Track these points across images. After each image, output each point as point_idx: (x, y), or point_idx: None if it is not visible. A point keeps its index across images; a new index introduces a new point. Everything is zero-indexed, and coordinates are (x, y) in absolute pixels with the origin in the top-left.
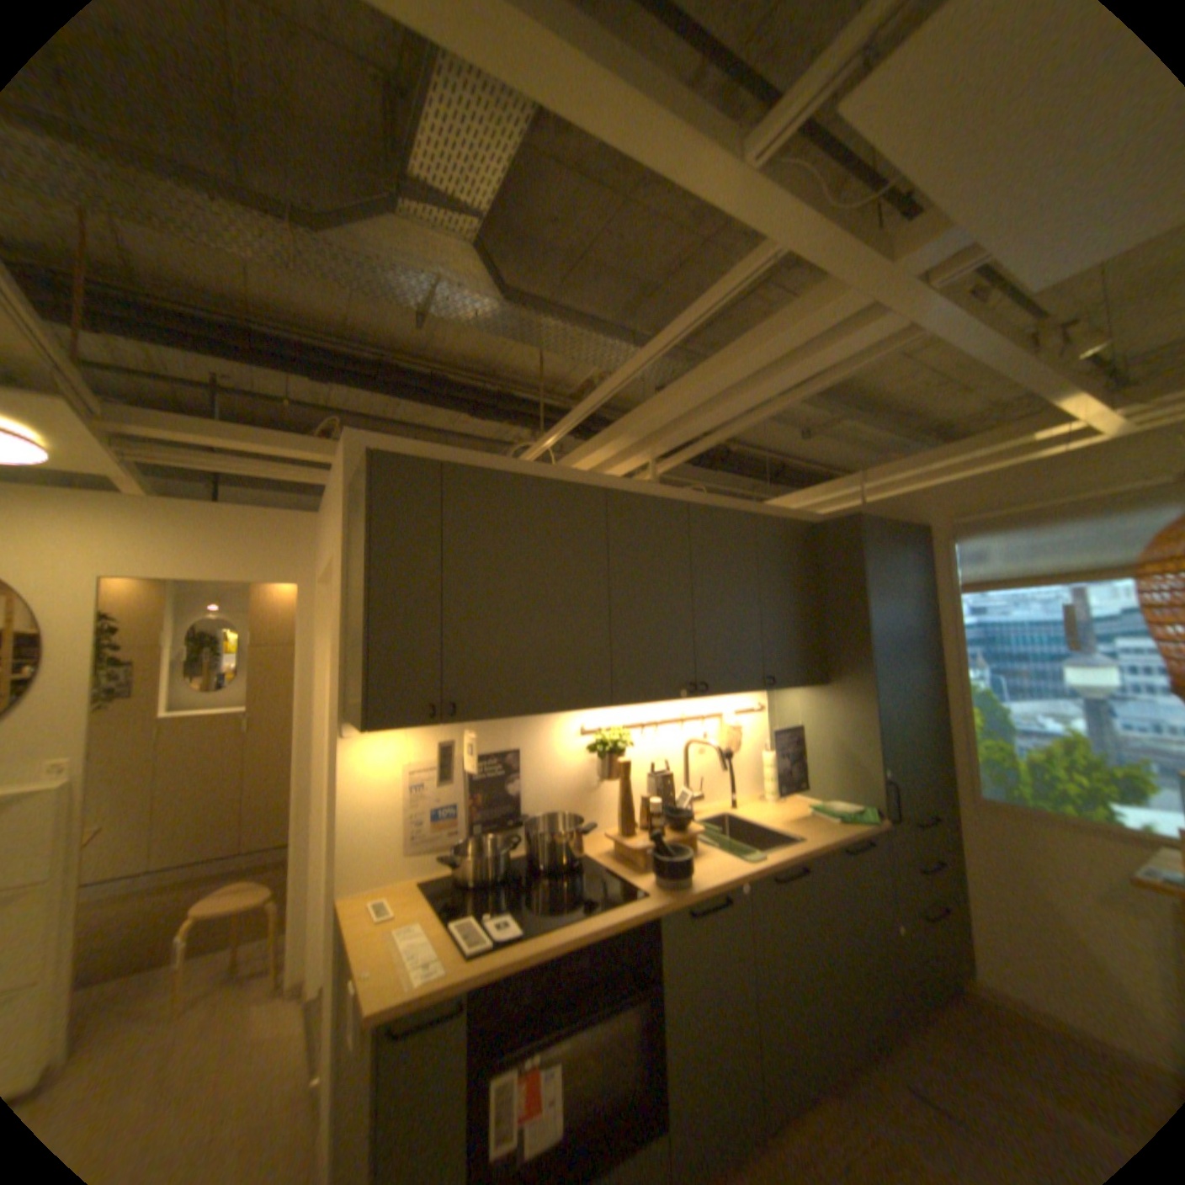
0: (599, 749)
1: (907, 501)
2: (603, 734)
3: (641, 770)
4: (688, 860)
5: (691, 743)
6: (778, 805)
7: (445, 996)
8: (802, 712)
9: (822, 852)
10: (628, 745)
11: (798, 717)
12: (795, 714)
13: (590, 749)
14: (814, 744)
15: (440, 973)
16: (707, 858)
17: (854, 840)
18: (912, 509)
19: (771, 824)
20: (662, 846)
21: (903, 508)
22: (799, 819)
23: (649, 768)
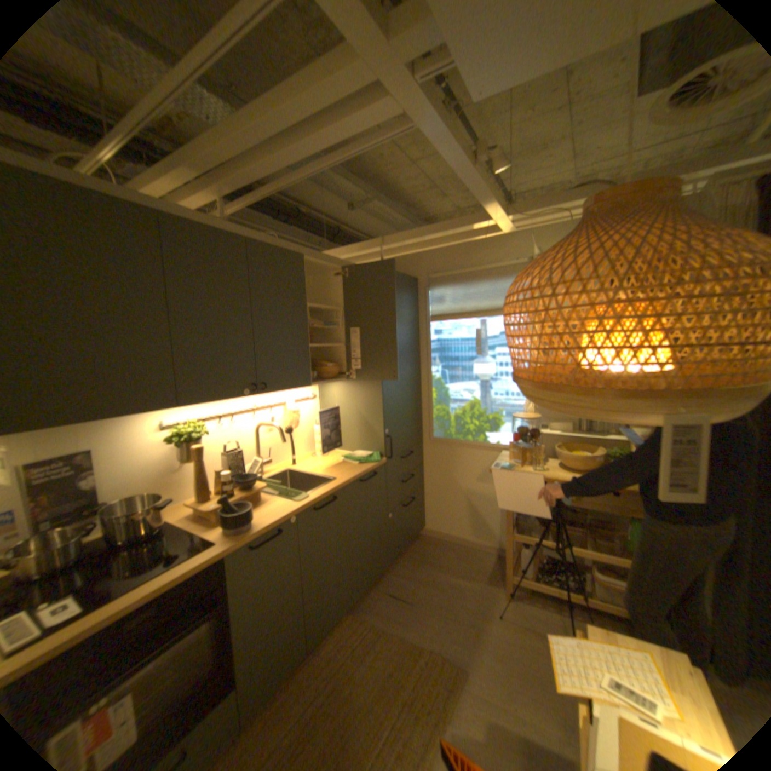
0: (176, 440)
1: (406, 261)
2: (180, 427)
3: (219, 450)
4: (248, 511)
5: (261, 425)
6: (323, 458)
7: None
8: (340, 397)
9: (345, 484)
10: (205, 433)
11: (337, 401)
12: (335, 399)
13: (168, 440)
14: (346, 417)
15: None
16: (267, 504)
17: (364, 473)
18: (408, 266)
19: (317, 471)
20: (228, 505)
21: (403, 265)
22: (335, 465)
23: (224, 448)
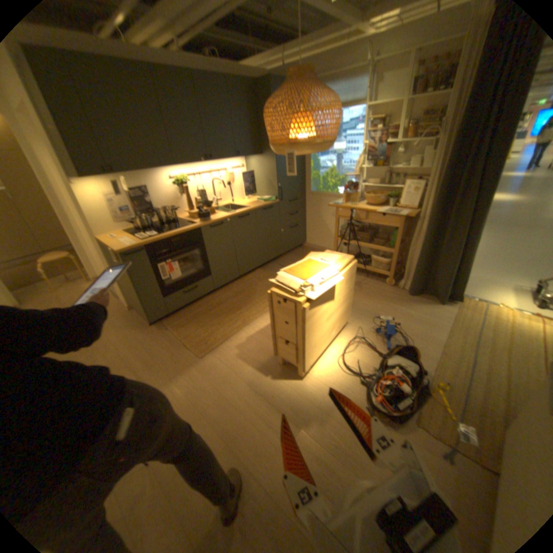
0: (176, 184)
1: None
2: (177, 179)
3: (195, 191)
4: (208, 214)
5: (213, 181)
6: (247, 200)
7: (137, 247)
8: (255, 167)
9: (253, 210)
10: (188, 182)
11: (254, 169)
12: (253, 168)
13: (173, 184)
14: (259, 178)
15: (134, 244)
16: (217, 215)
17: (264, 206)
18: None
19: (242, 205)
20: (200, 211)
21: None
22: (252, 203)
23: (197, 189)
